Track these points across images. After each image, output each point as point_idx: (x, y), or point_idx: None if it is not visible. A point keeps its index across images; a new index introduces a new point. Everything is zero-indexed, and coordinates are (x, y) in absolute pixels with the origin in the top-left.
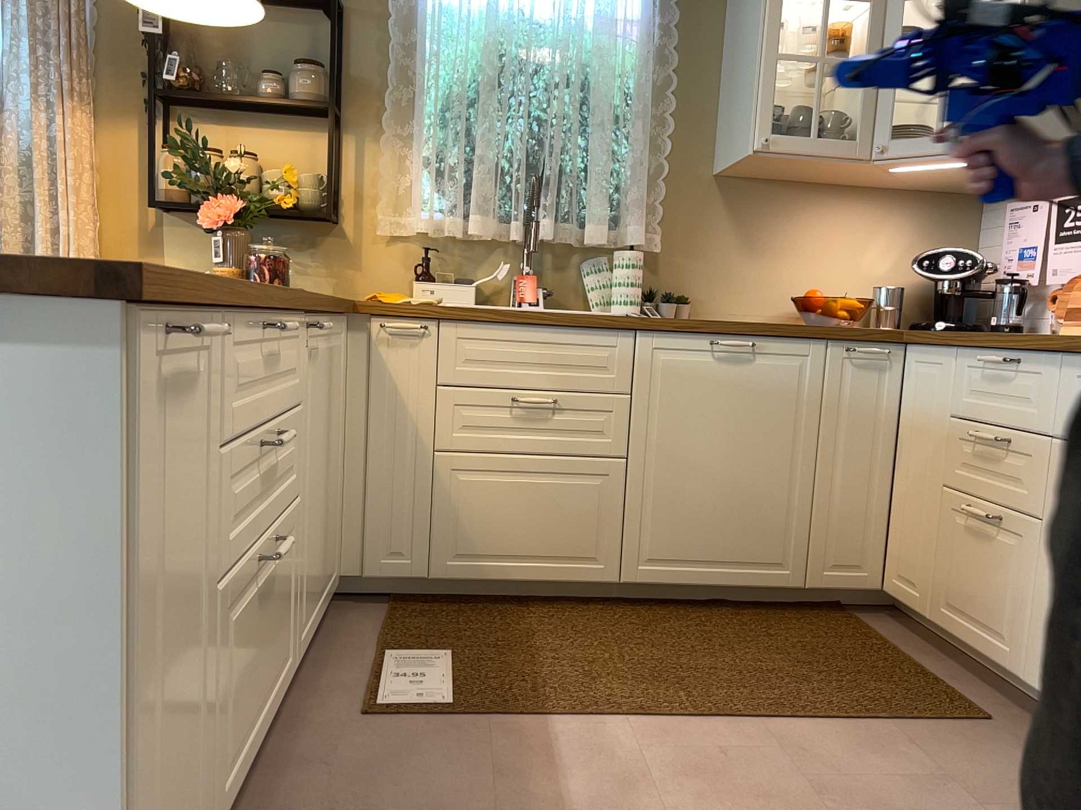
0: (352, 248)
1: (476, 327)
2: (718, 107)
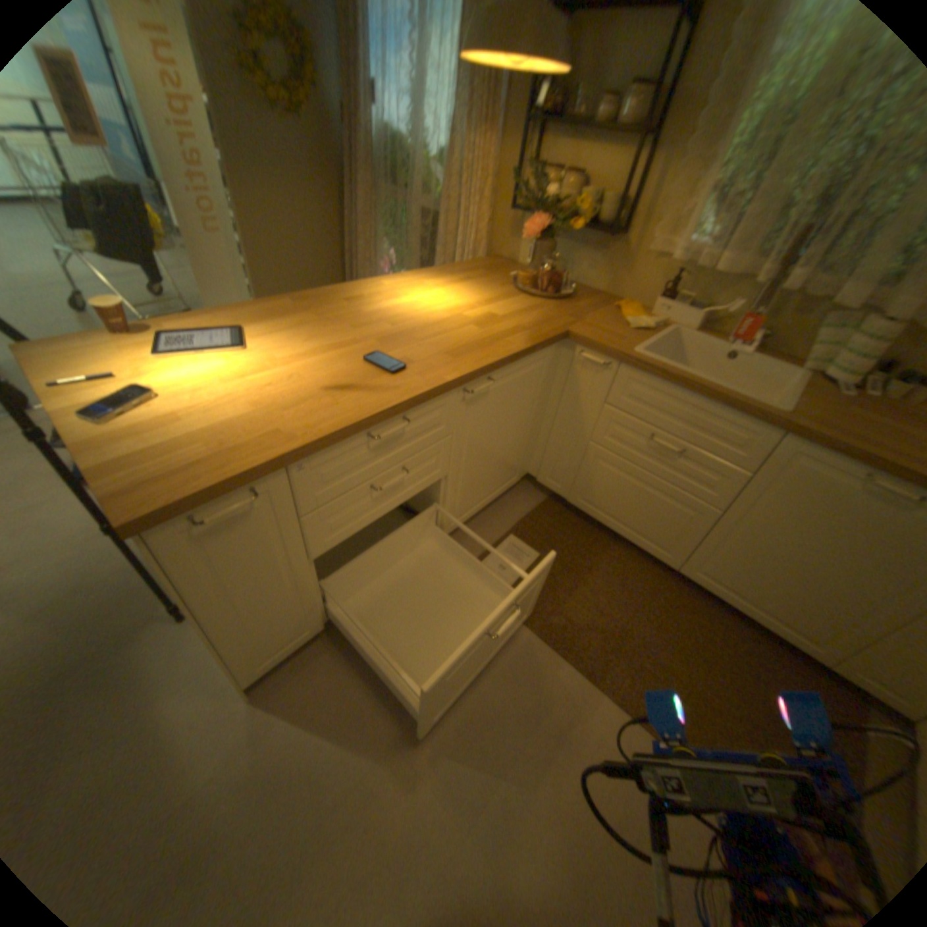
0: (630, 256)
1: (647, 377)
2: None
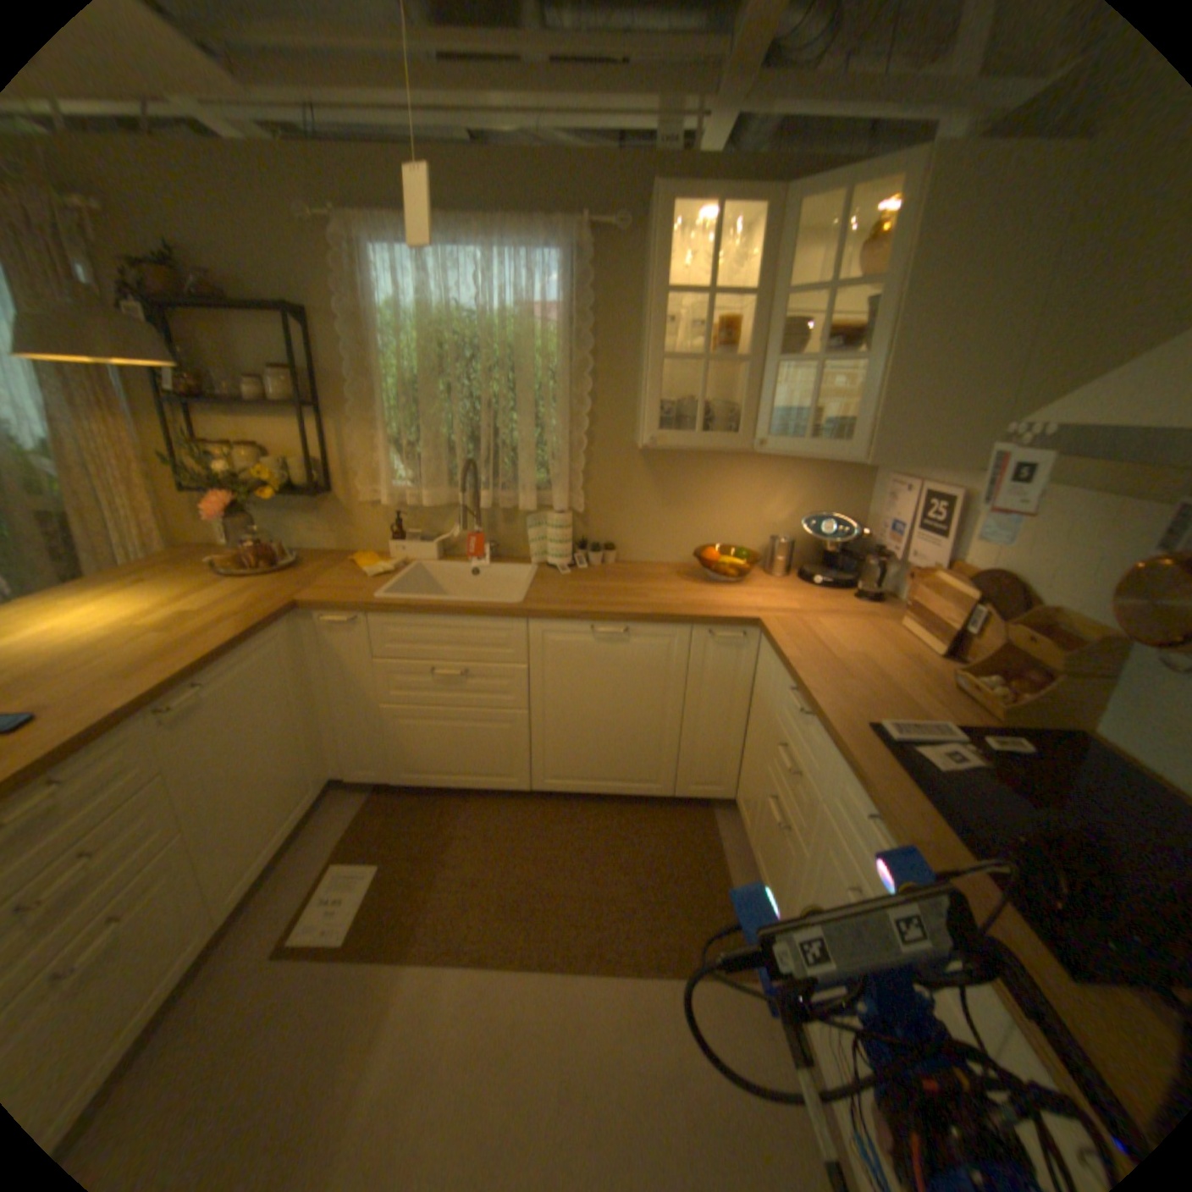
0: (345, 513)
1: (396, 619)
2: (636, 382)
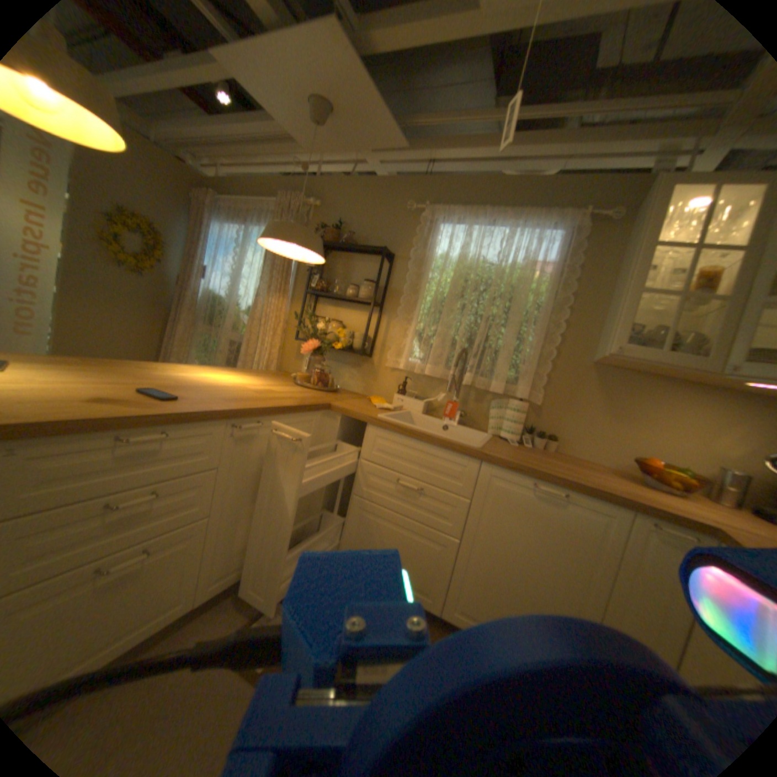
0: (374, 372)
1: (387, 434)
2: (605, 320)
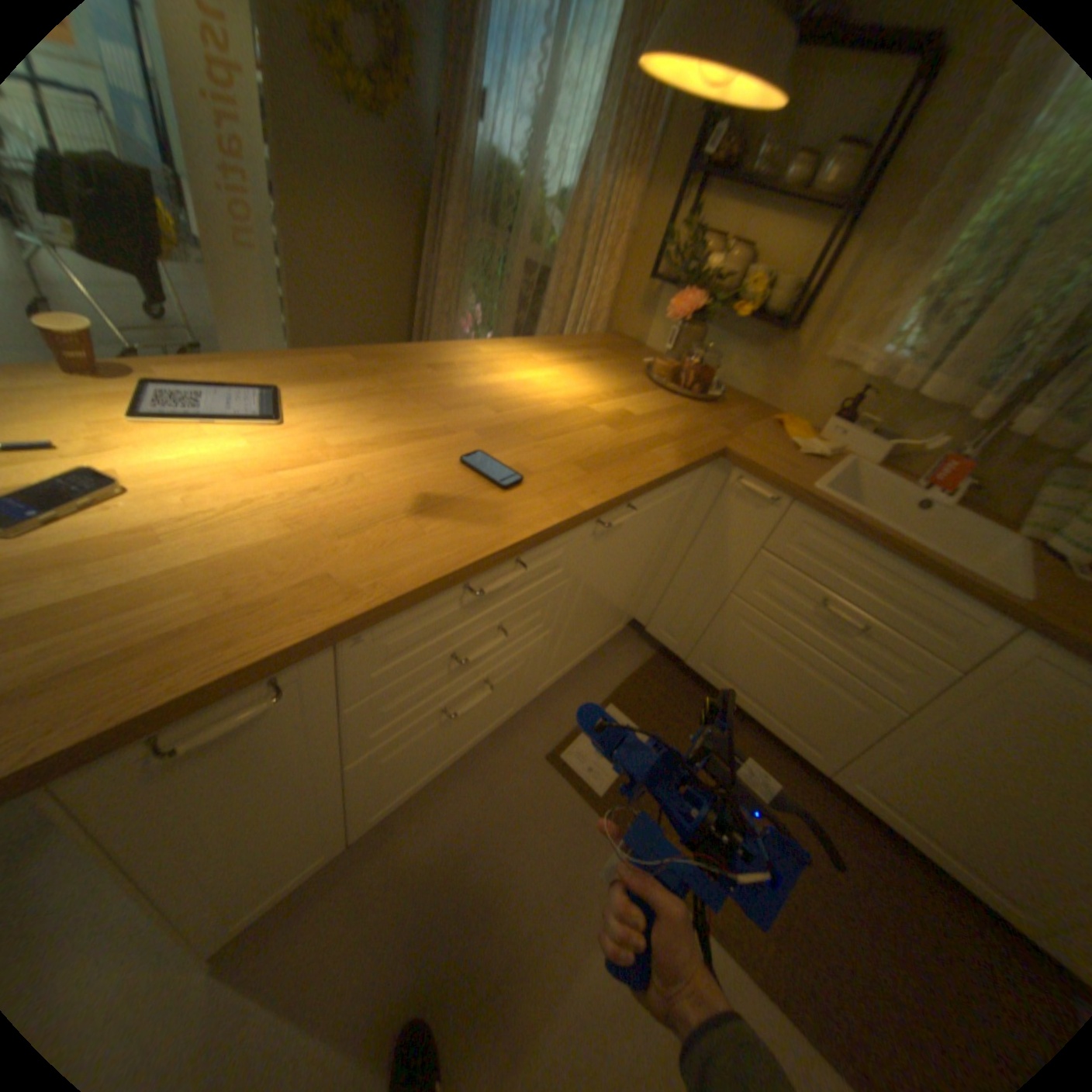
0: (799, 359)
1: (831, 525)
2: None
